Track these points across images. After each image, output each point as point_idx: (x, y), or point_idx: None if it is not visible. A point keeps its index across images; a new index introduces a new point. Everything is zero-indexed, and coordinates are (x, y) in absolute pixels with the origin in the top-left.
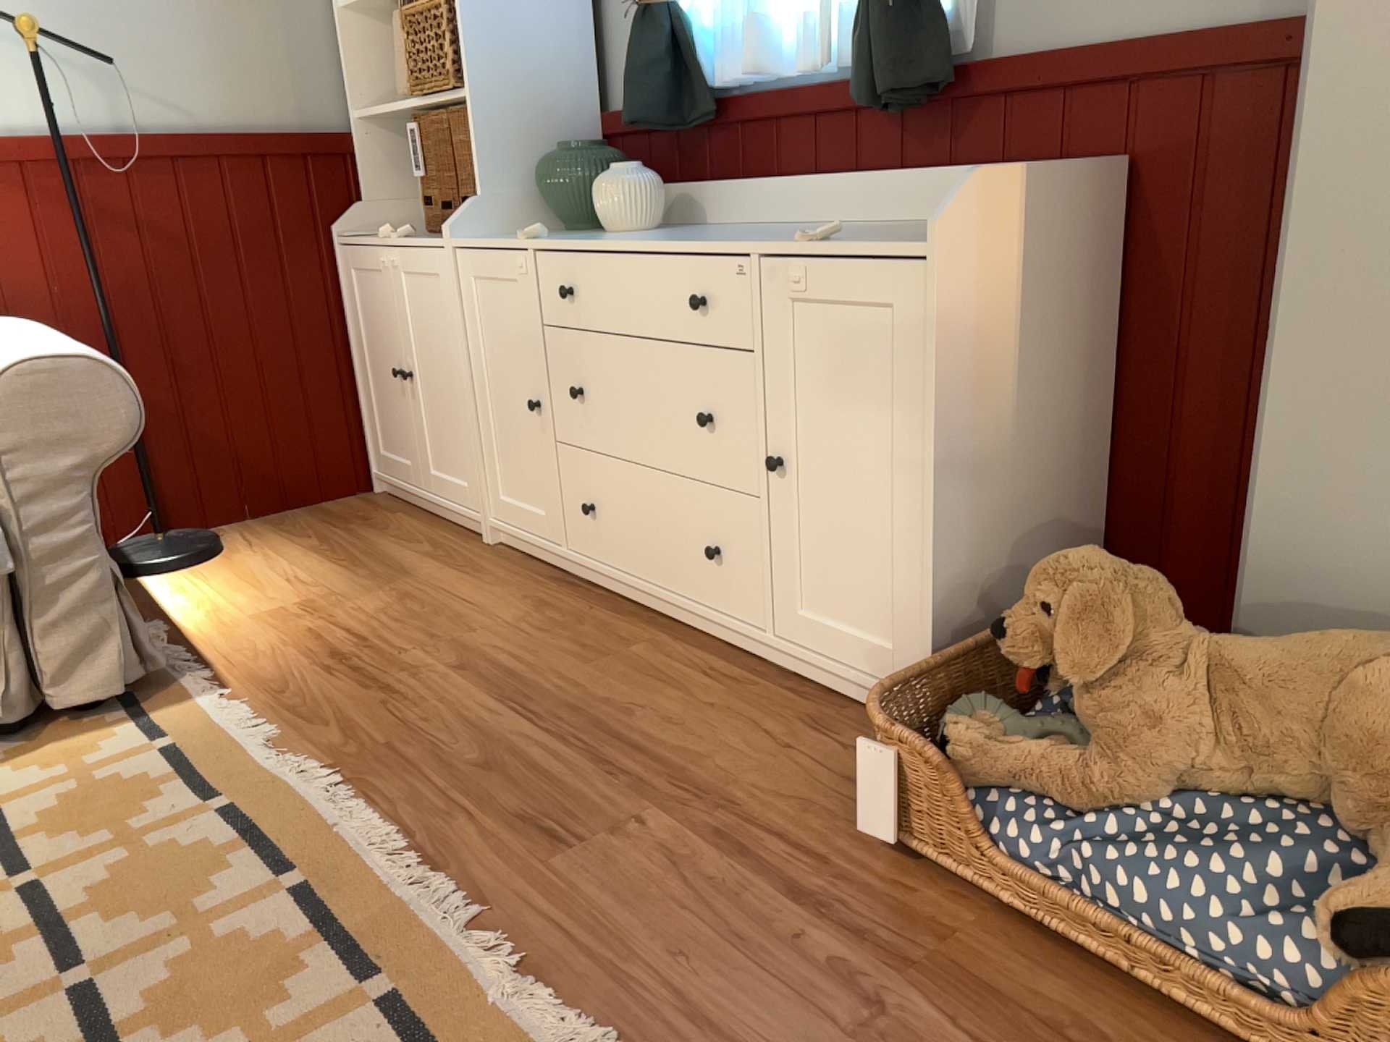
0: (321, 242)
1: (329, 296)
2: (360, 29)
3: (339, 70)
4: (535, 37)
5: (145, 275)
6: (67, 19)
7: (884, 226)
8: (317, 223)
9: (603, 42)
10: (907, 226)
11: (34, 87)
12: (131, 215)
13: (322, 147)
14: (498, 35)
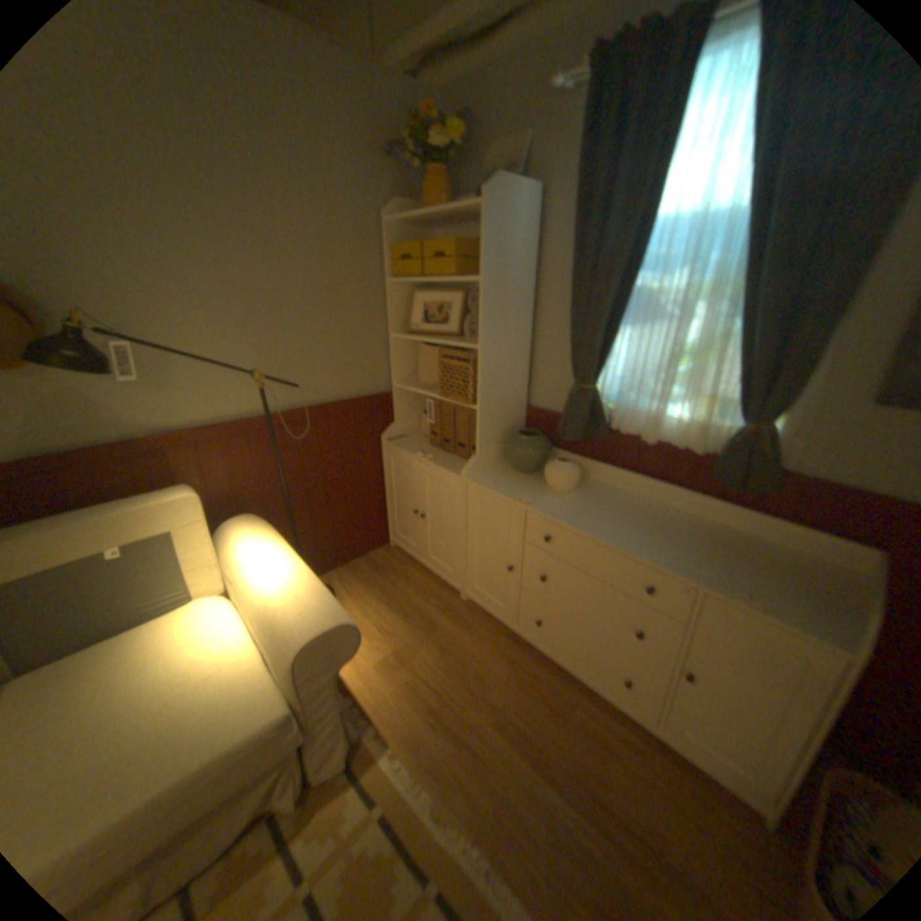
0: (375, 441)
1: (377, 465)
2: (401, 344)
3: (389, 362)
4: (509, 378)
5: (299, 471)
6: (268, 354)
7: (722, 532)
8: (375, 433)
9: (532, 372)
10: (738, 537)
11: (251, 390)
12: (295, 445)
13: (380, 400)
14: (495, 380)
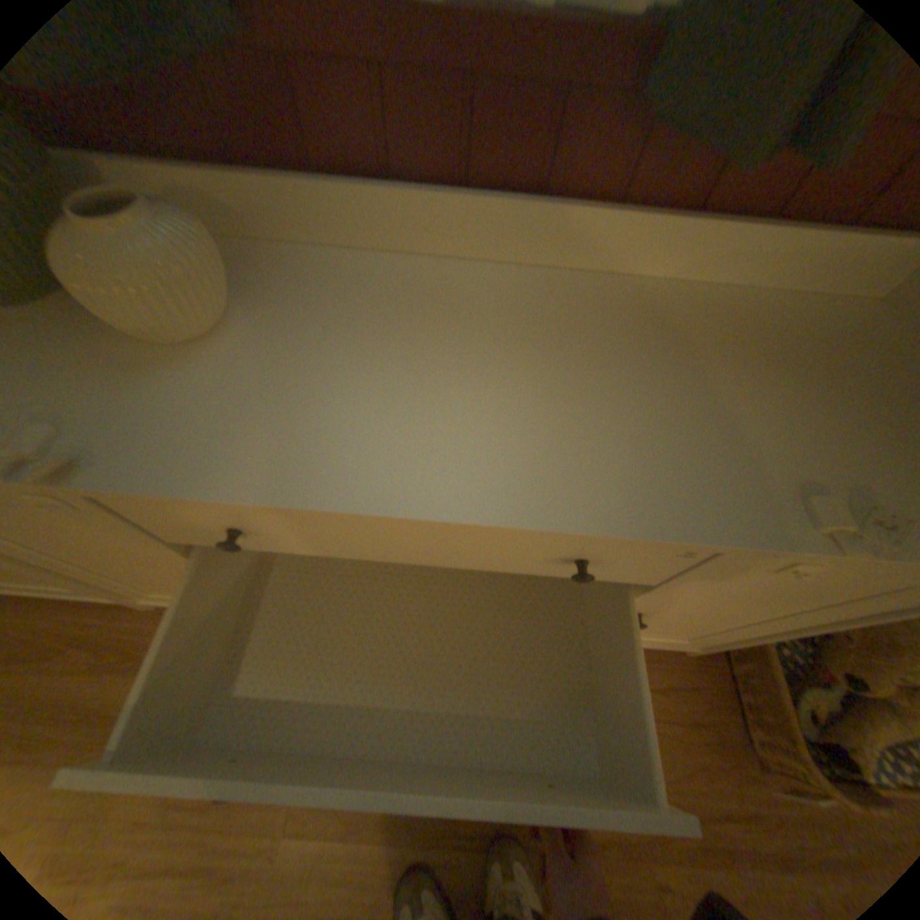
0: None
1: None
2: None
3: None
4: None
5: None
6: None
7: (634, 294)
8: None
9: None
10: (667, 296)
11: None
12: None
13: None
14: None
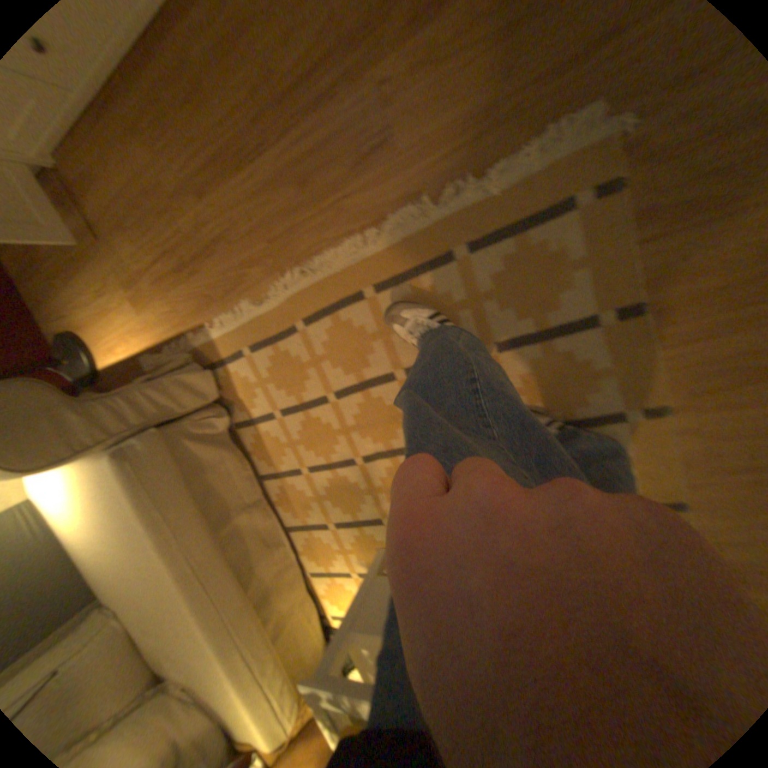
0: None
1: None
2: None
3: None
4: None
5: None
6: None
7: None
8: None
9: None
10: None
11: None
12: None
13: None
14: None
